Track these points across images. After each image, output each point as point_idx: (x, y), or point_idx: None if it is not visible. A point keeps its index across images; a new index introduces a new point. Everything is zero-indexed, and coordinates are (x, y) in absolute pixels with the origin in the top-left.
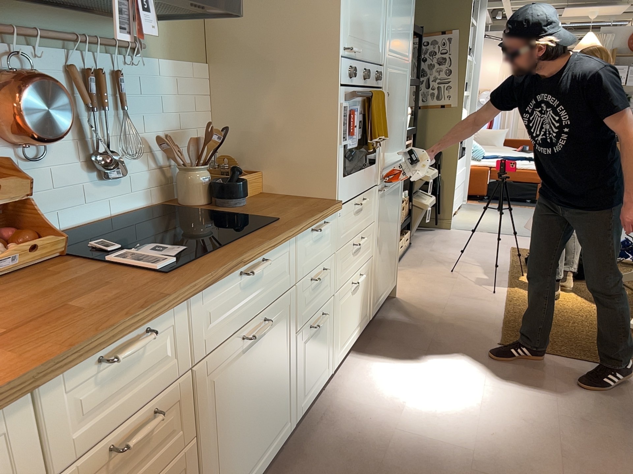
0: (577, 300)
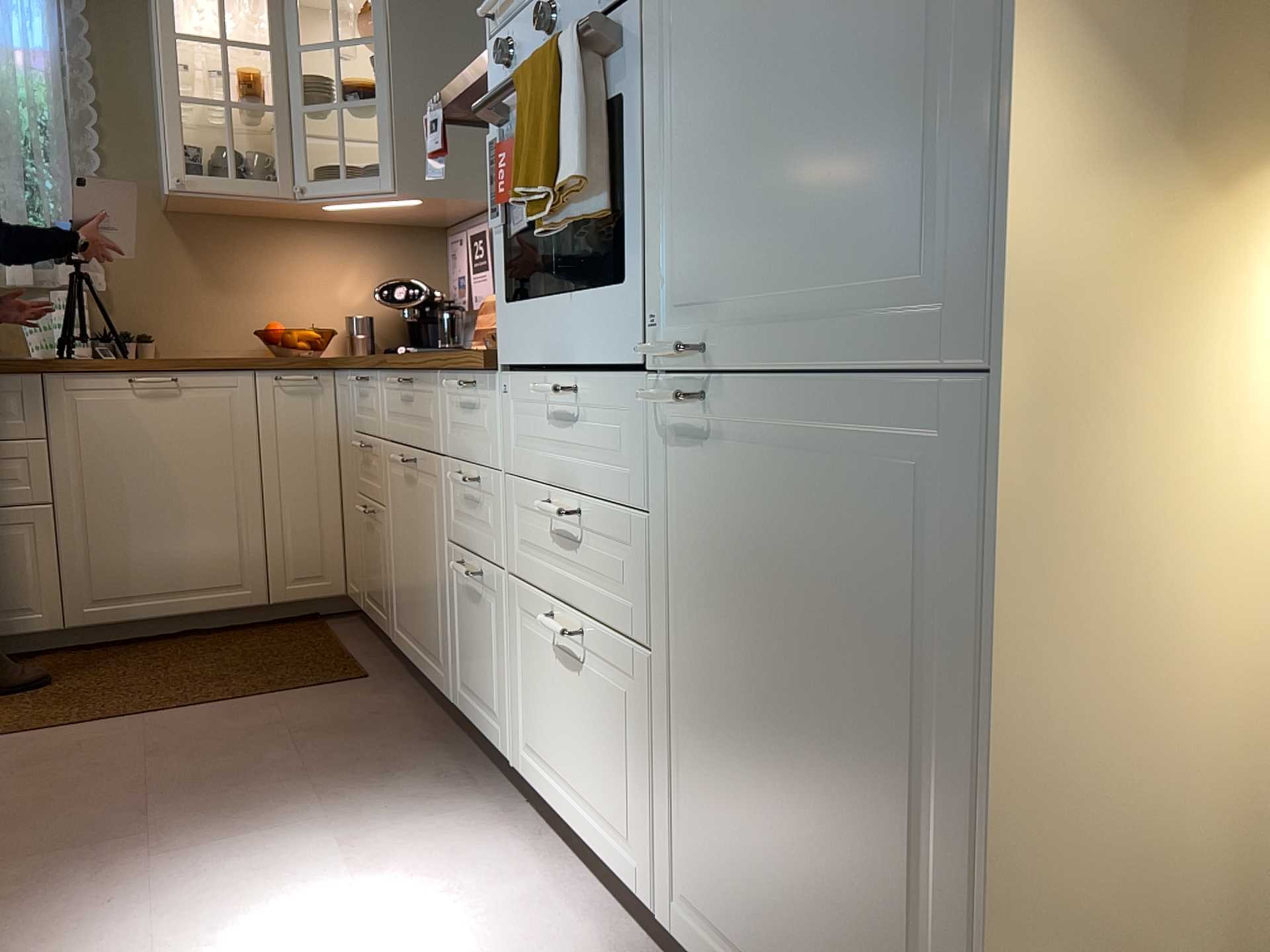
0: None
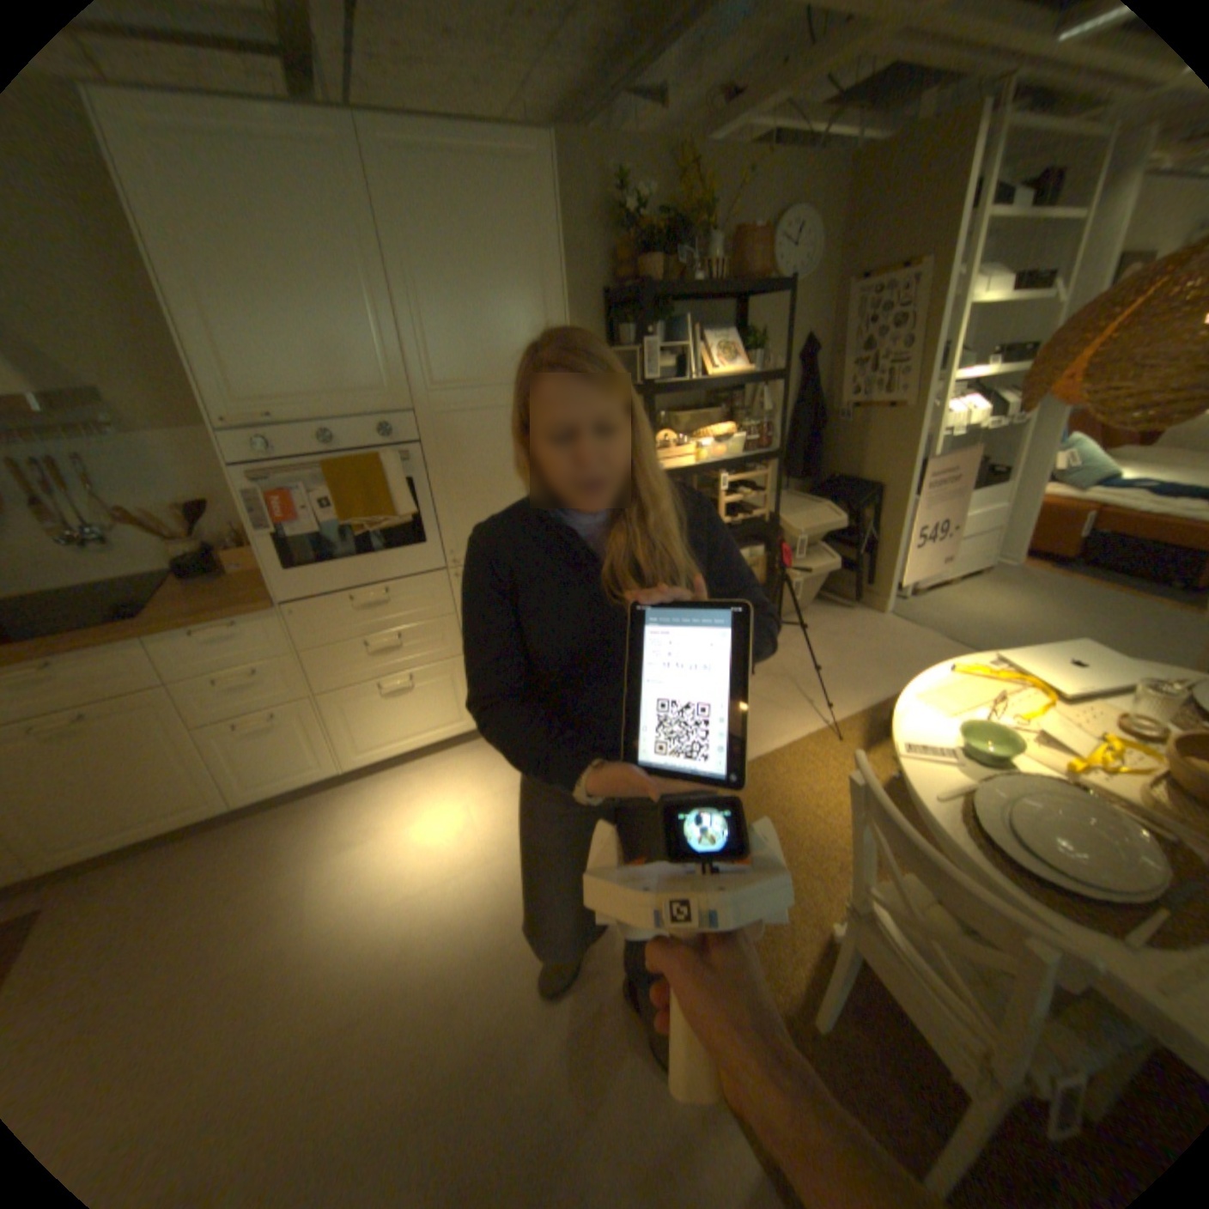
0: (848, 833)
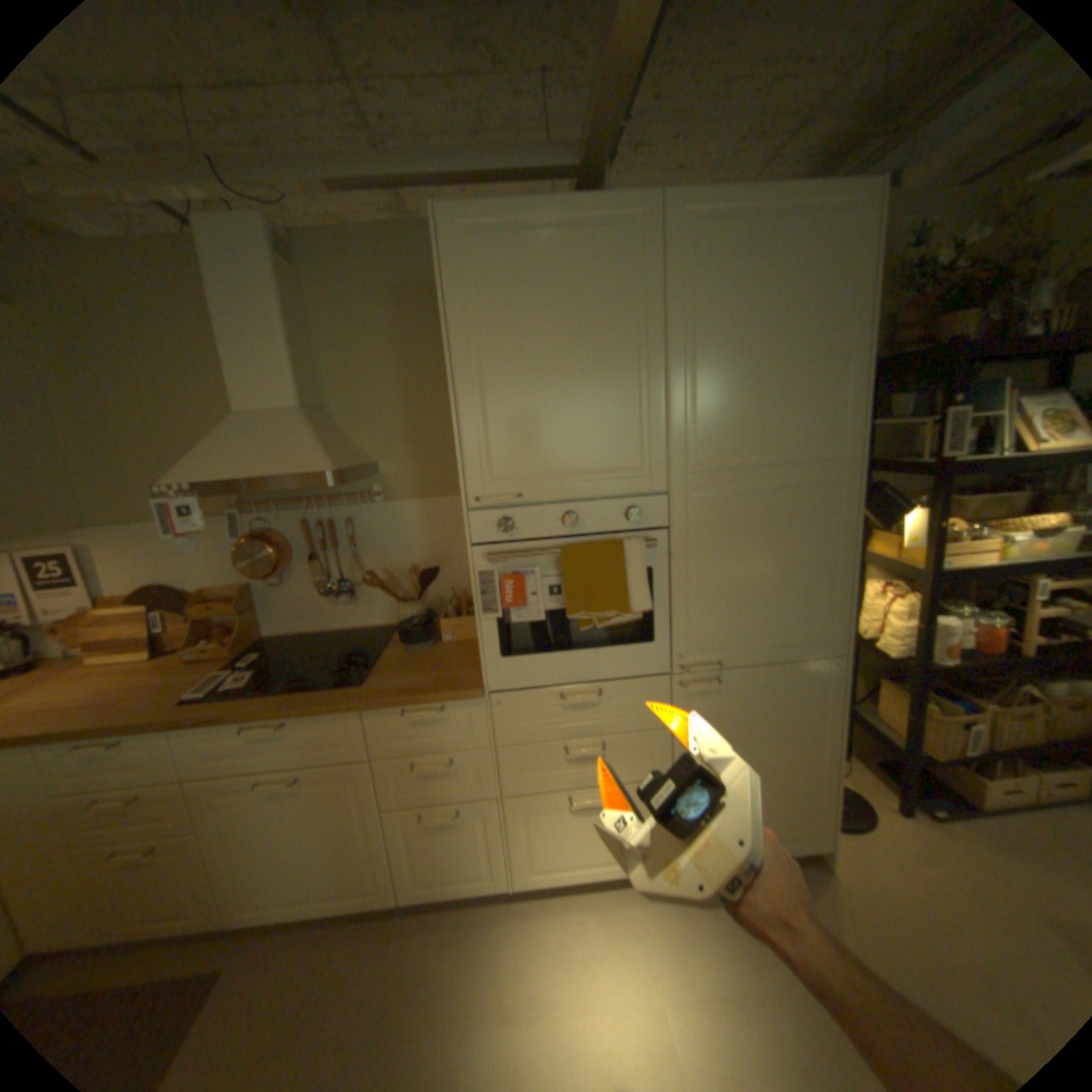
0: None
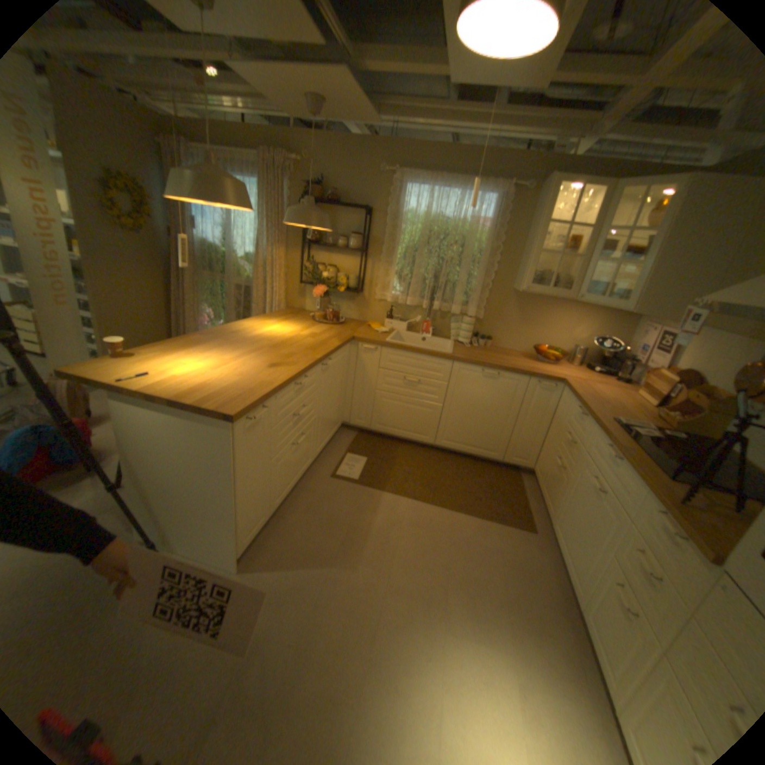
0: None
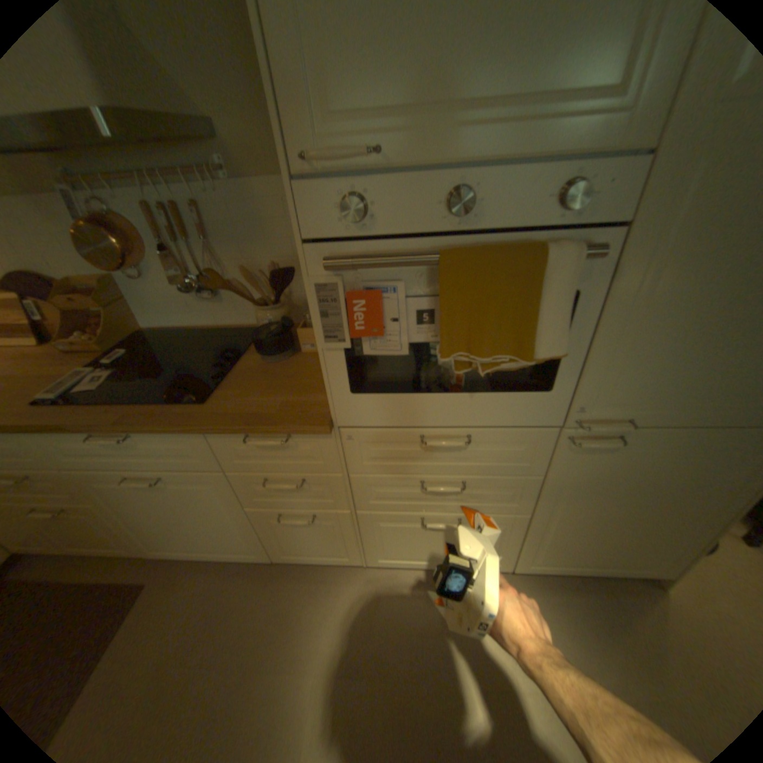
0: None
